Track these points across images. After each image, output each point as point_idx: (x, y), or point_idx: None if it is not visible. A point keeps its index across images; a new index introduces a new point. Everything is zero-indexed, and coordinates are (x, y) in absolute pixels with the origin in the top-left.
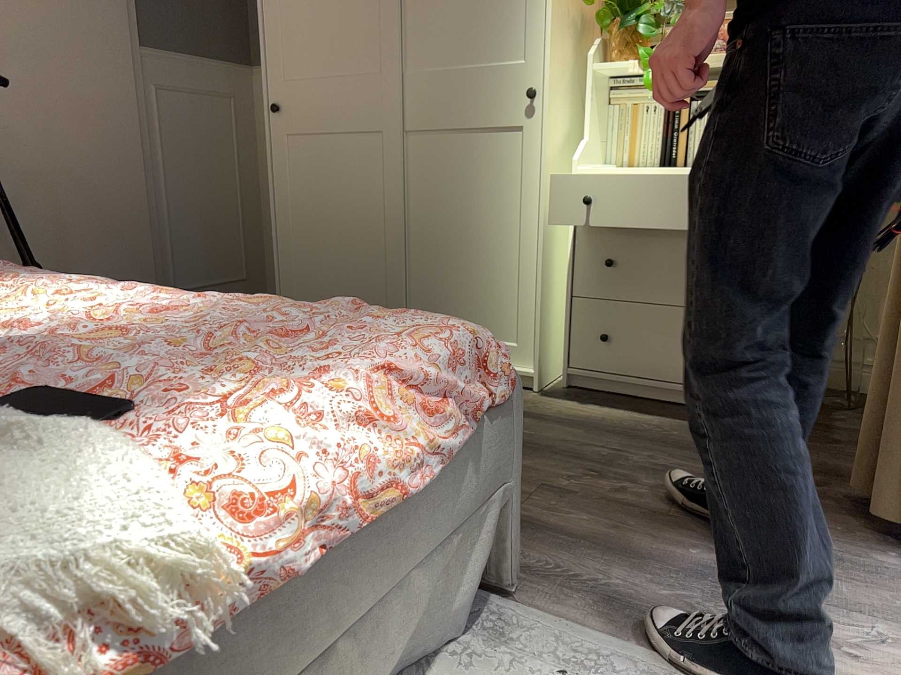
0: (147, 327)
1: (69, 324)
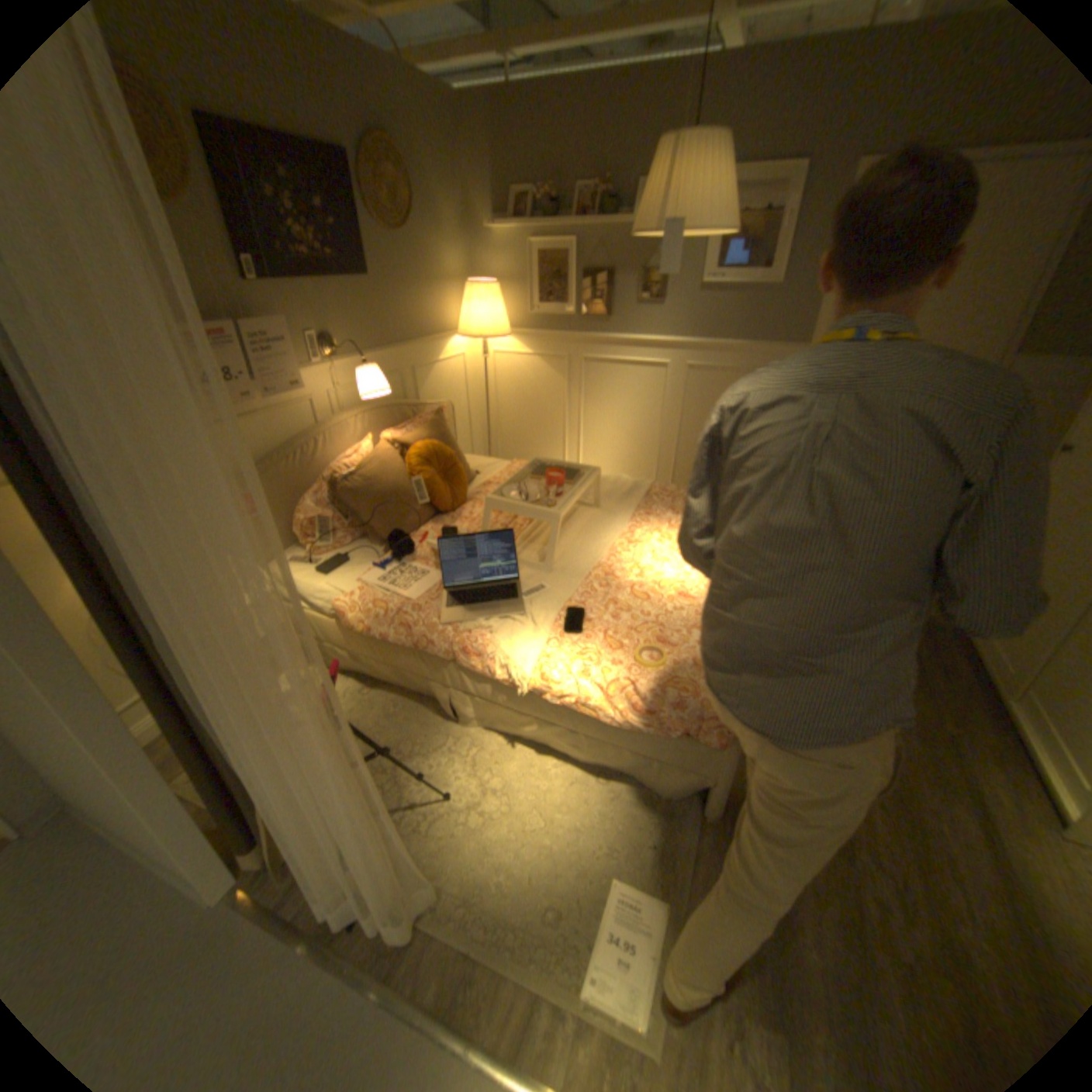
0: (675, 598)
1: (656, 581)
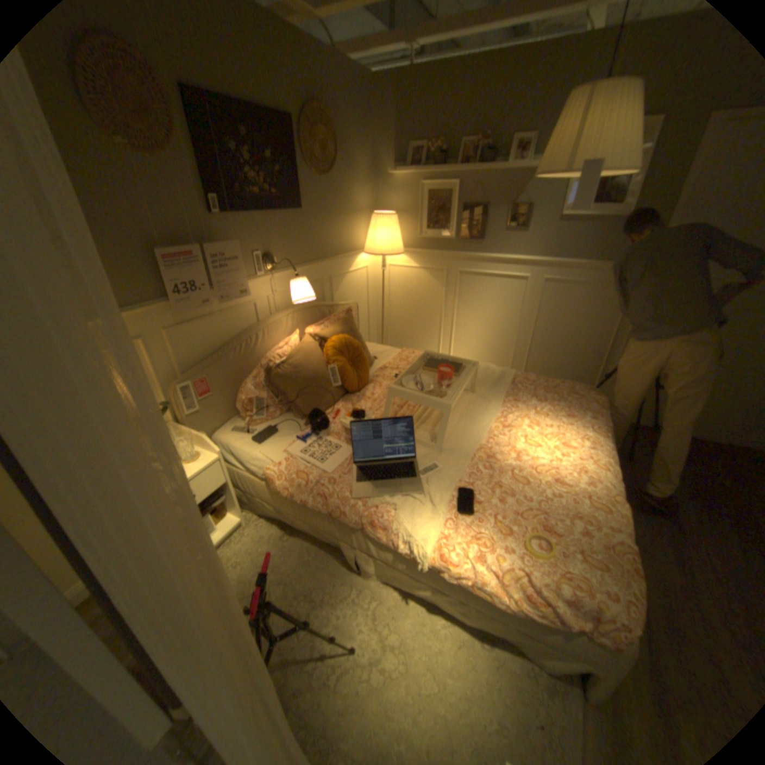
0: (552, 484)
1: (534, 466)
